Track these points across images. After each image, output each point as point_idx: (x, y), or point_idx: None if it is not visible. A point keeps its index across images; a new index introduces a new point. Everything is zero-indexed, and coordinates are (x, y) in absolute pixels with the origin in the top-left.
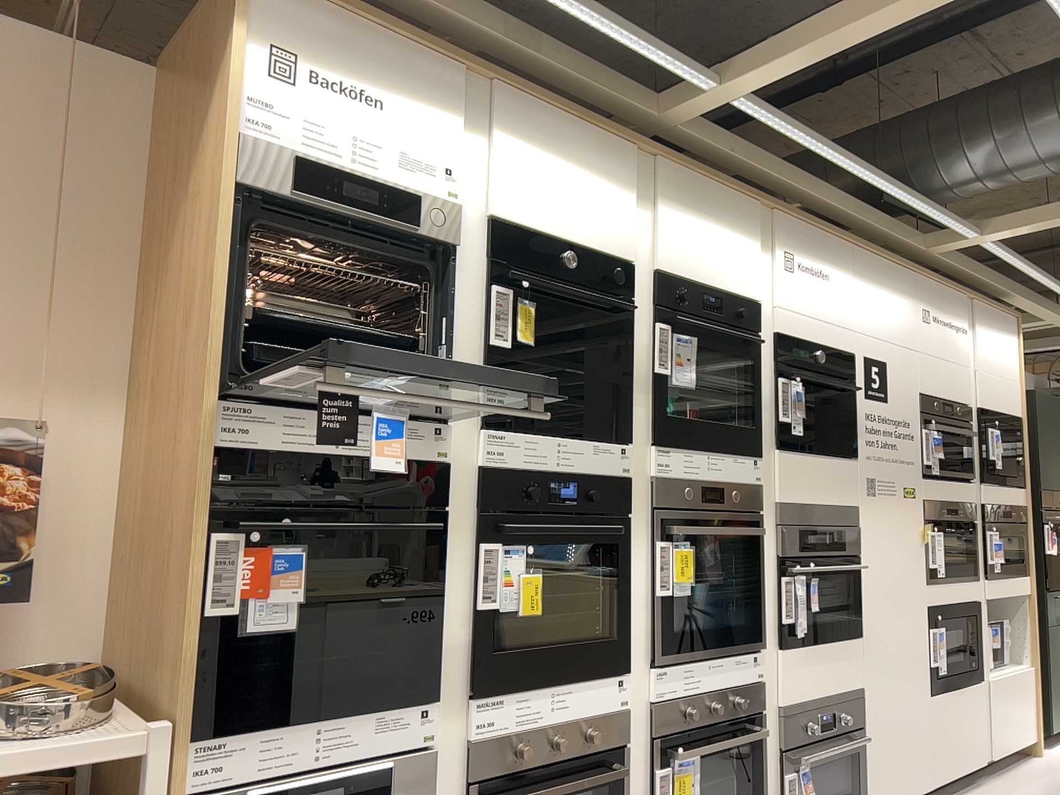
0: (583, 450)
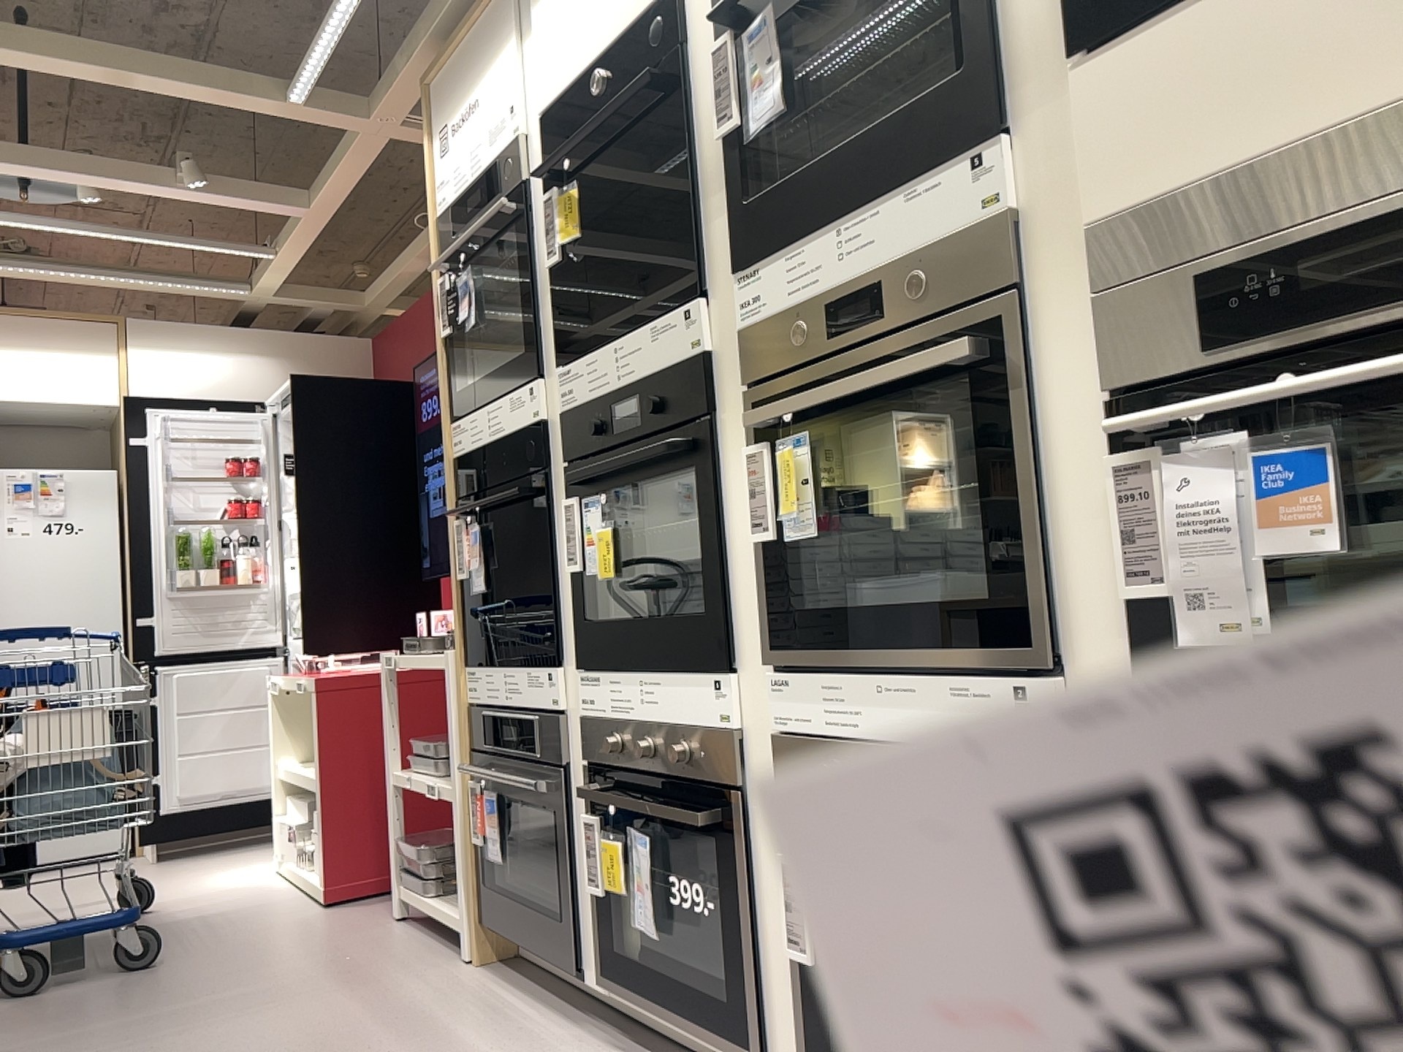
0: (639, 343)
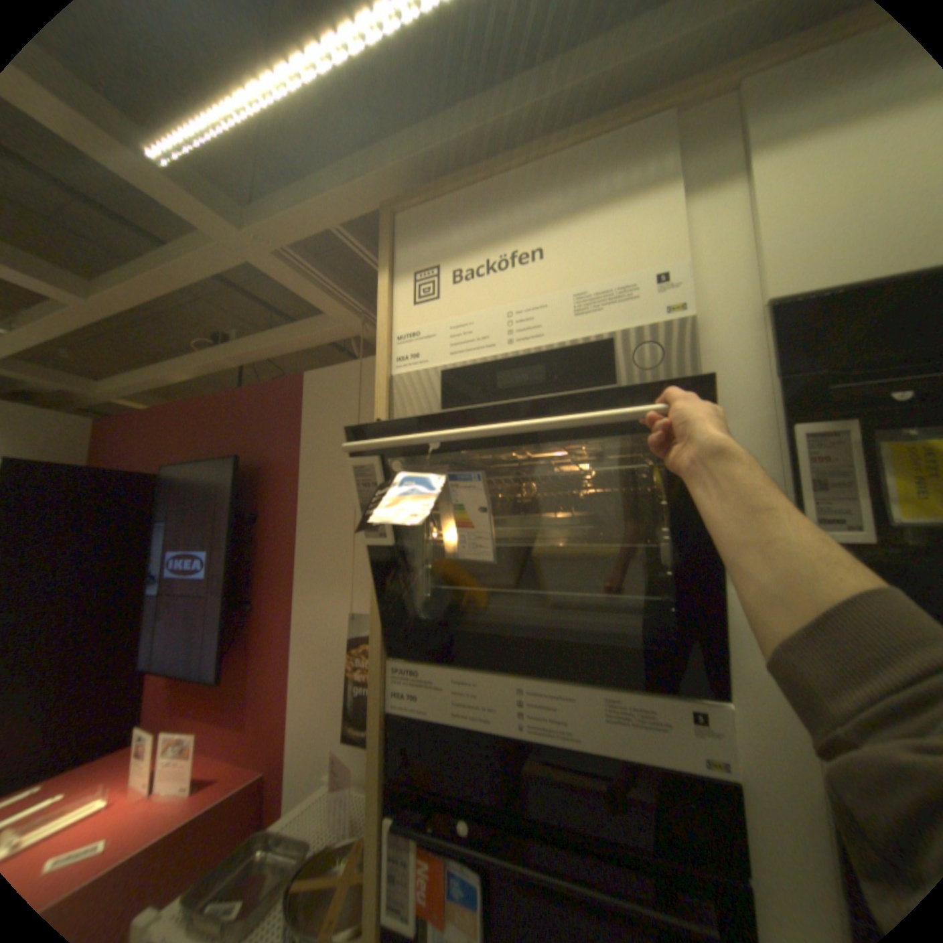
0: None
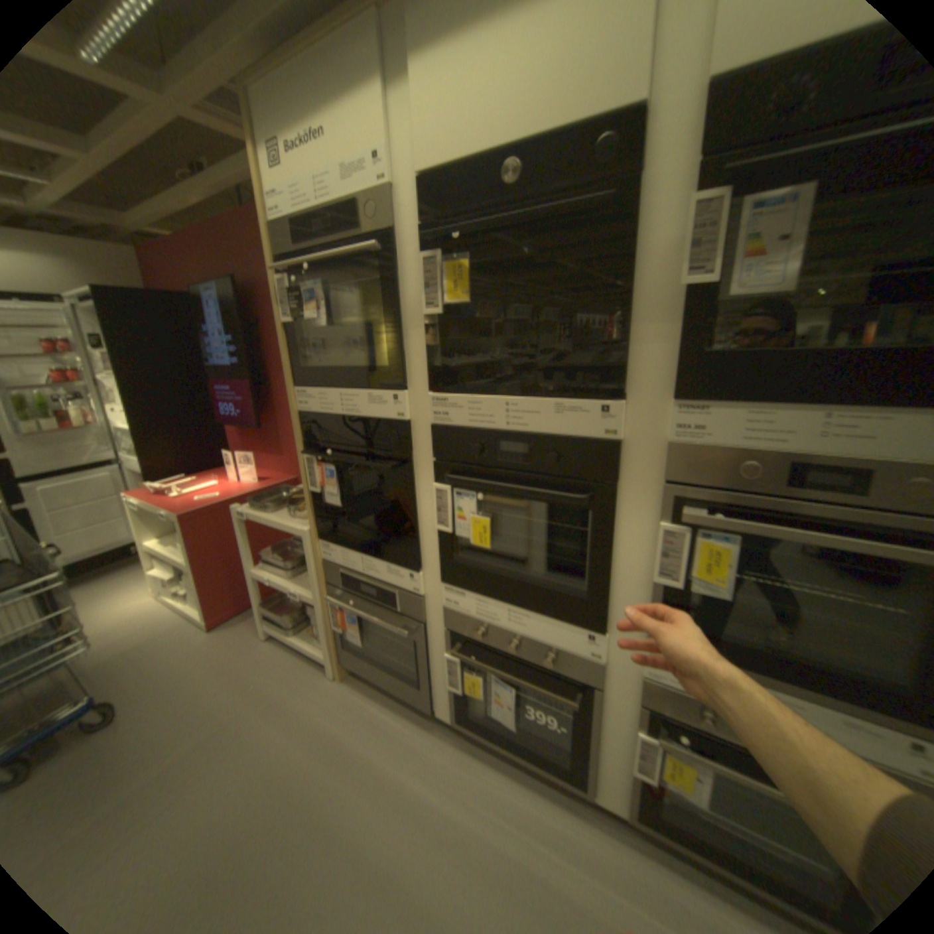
0: (541, 411)
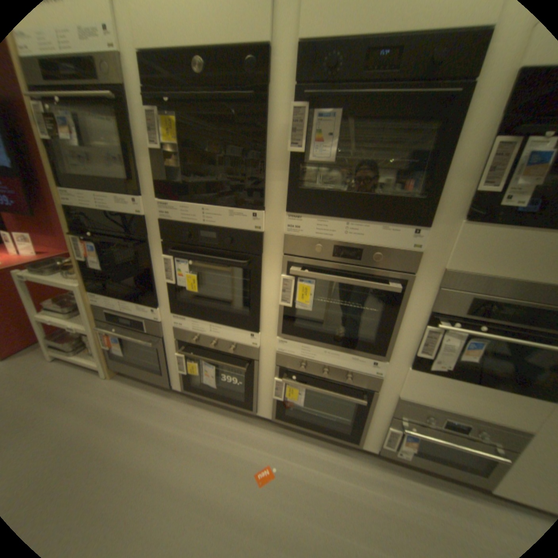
0: (222, 215)
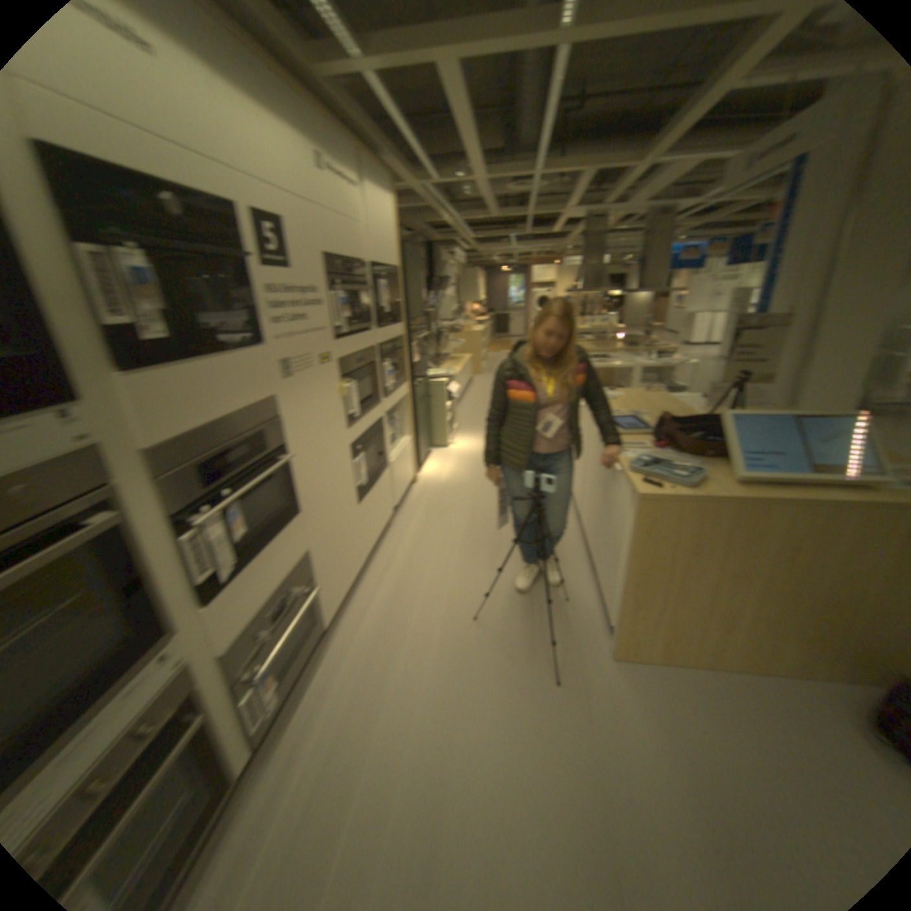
0: None
